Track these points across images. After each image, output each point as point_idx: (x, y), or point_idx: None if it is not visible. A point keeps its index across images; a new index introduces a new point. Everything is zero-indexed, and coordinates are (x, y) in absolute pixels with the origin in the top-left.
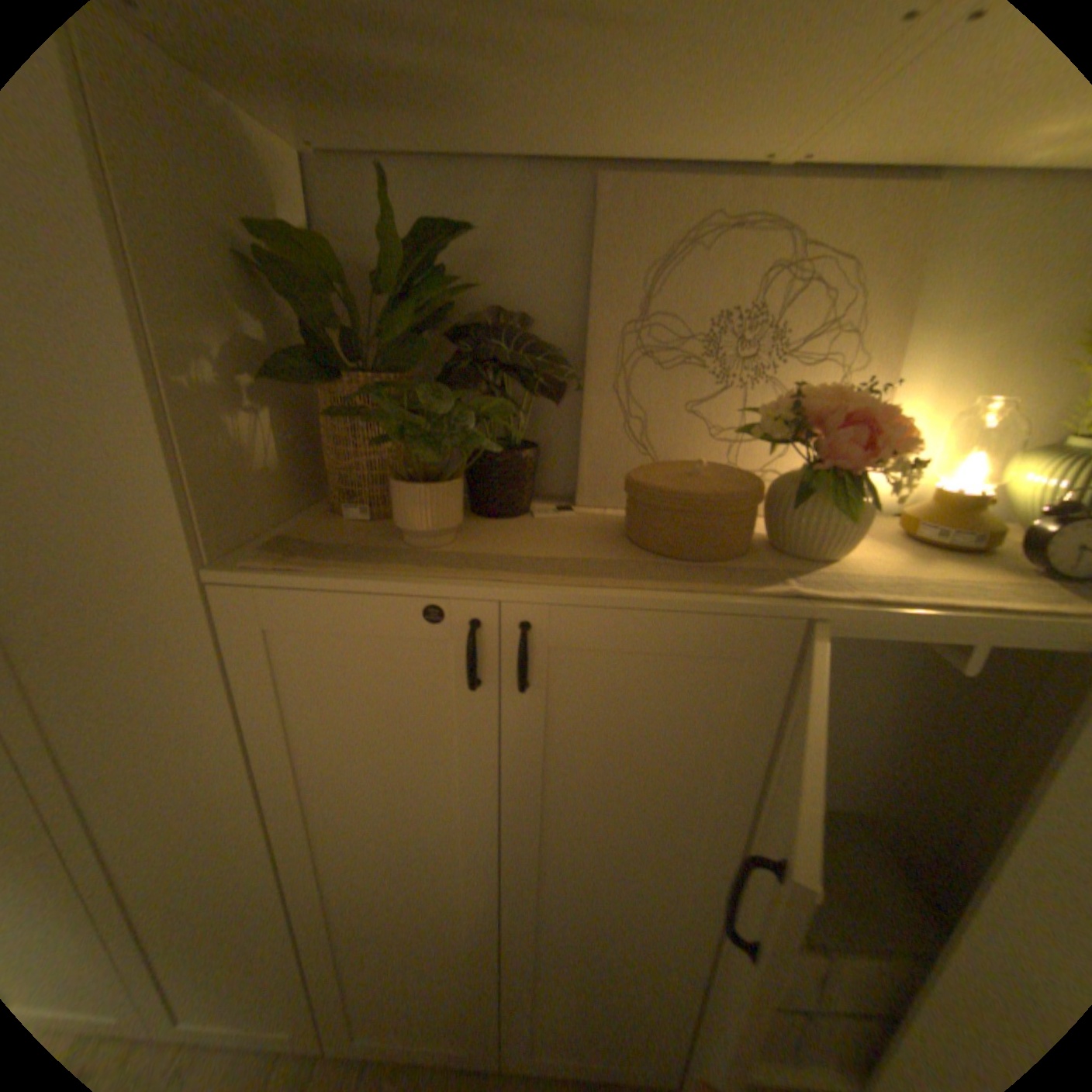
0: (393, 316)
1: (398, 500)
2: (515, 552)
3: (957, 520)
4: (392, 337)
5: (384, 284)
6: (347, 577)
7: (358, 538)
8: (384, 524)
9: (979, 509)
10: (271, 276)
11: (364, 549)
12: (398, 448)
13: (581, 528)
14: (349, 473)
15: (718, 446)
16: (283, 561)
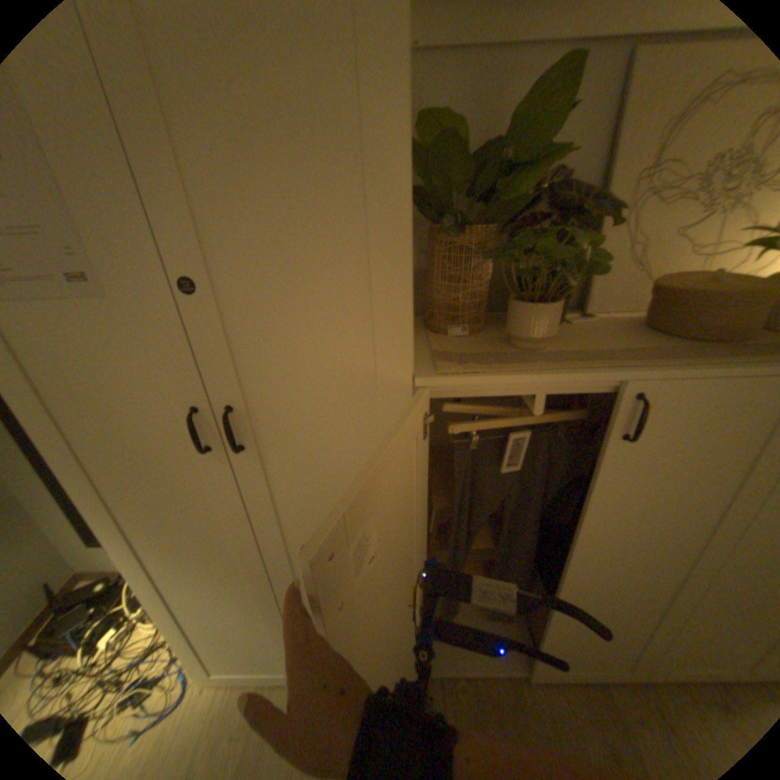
0: (514, 180)
1: (526, 318)
2: (603, 348)
3: None
4: (509, 197)
5: (495, 155)
6: (522, 374)
7: (483, 349)
8: (483, 338)
9: None
10: (424, 156)
11: (501, 355)
12: (487, 281)
13: (617, 329)
14: (454, 304)
15: (698, 260)
16: (466, 368)
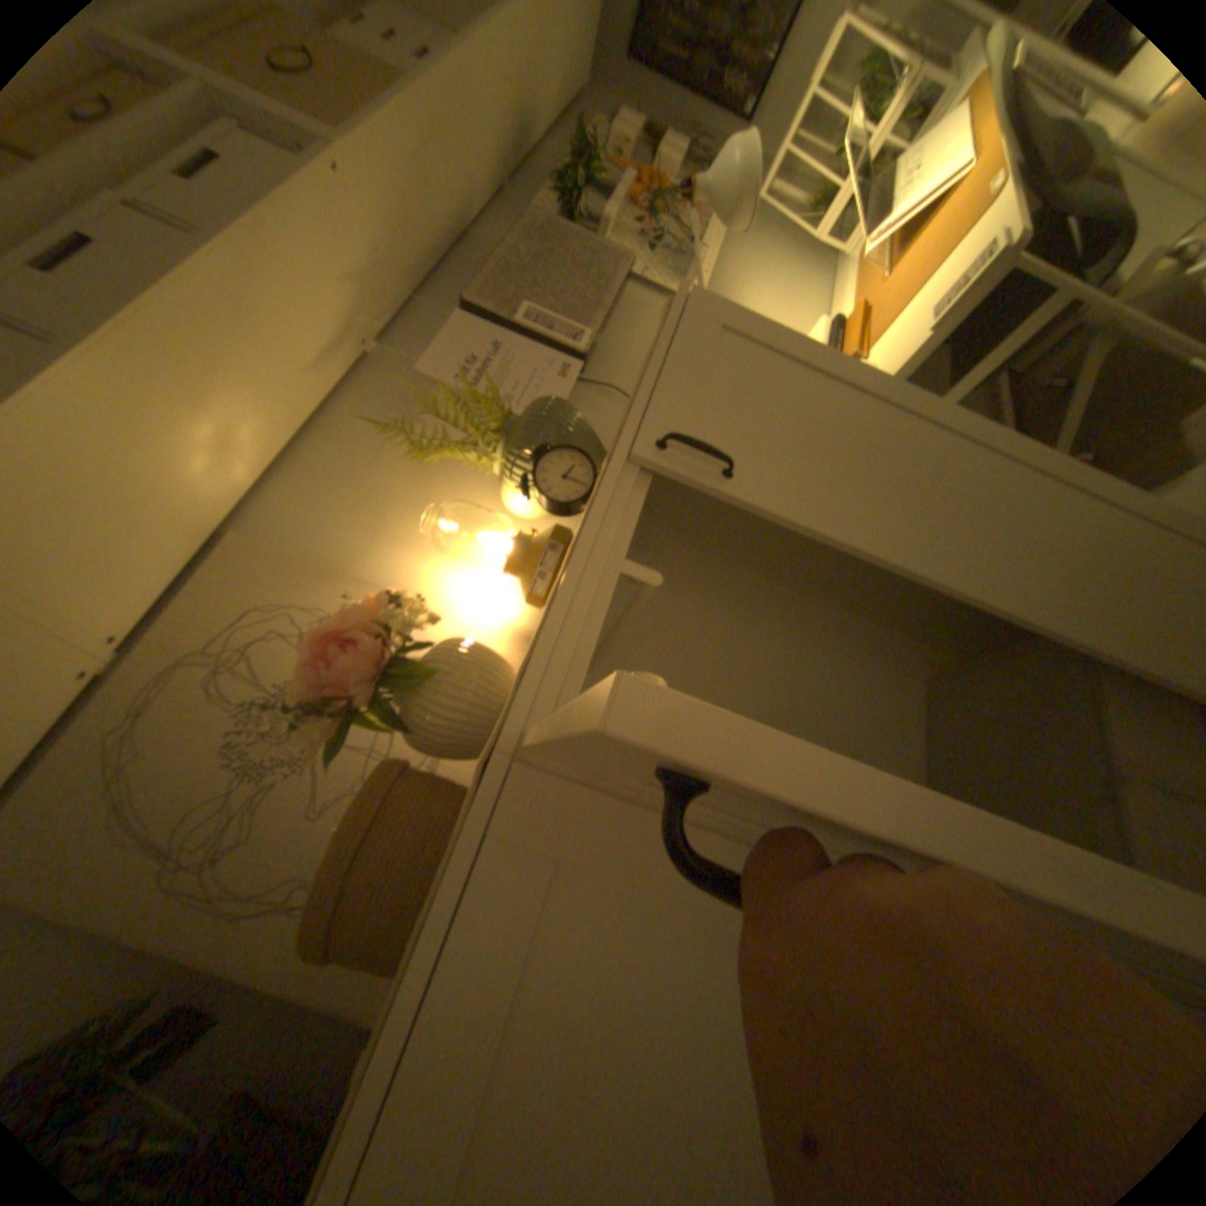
0: None
1: None
2: None
3: (535, 560)
4: None
5: None
6: None
7: None
8: None
9: (531, 542)
10: None
11: None
12: None
13: None
14: None
15: None
16: None
